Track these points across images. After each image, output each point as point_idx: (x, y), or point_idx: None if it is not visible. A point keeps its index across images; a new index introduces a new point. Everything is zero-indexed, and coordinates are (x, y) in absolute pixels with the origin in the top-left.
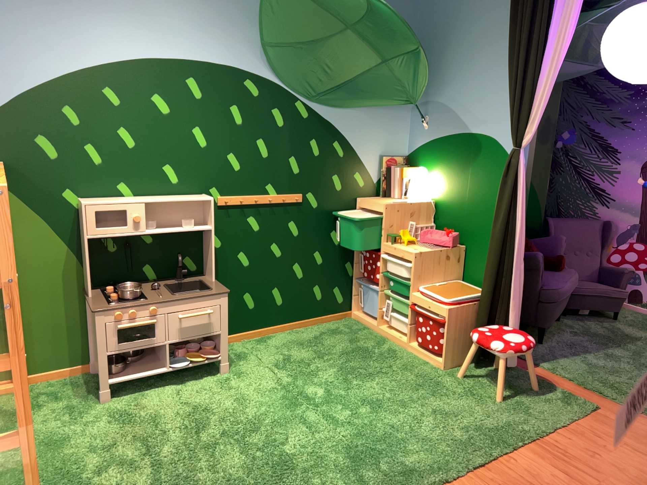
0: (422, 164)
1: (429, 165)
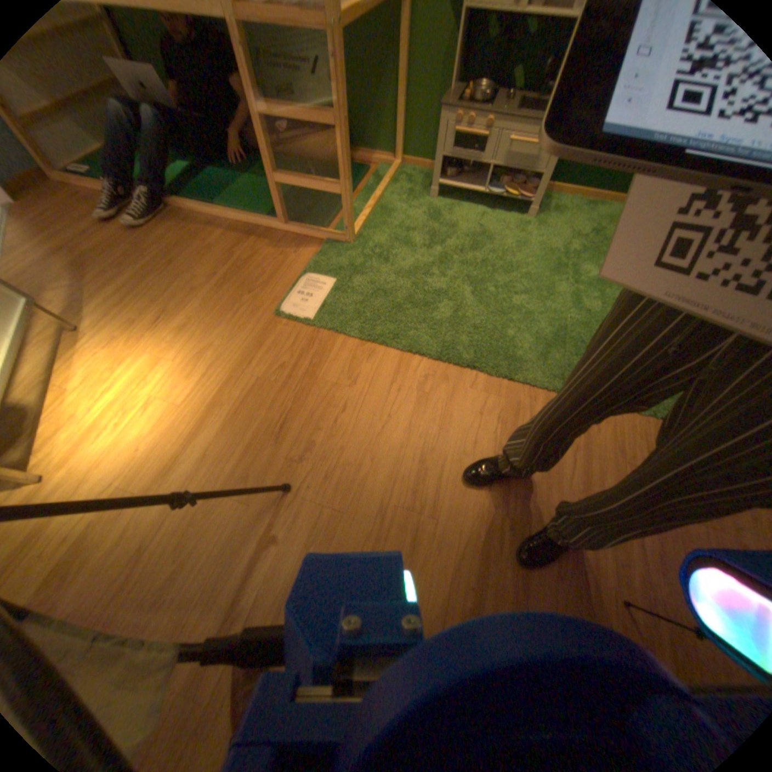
0: None
1: None
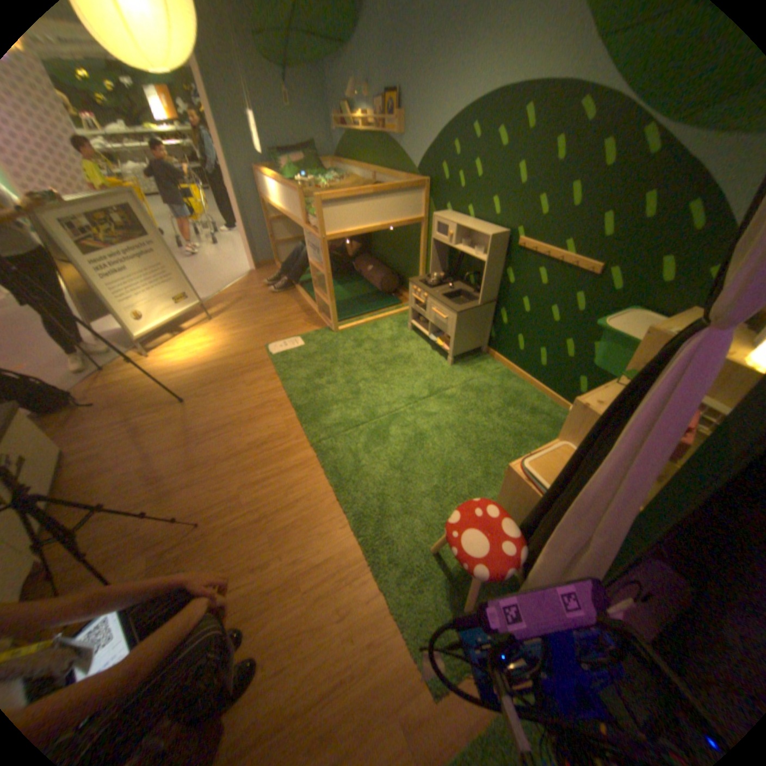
0: None
1: None
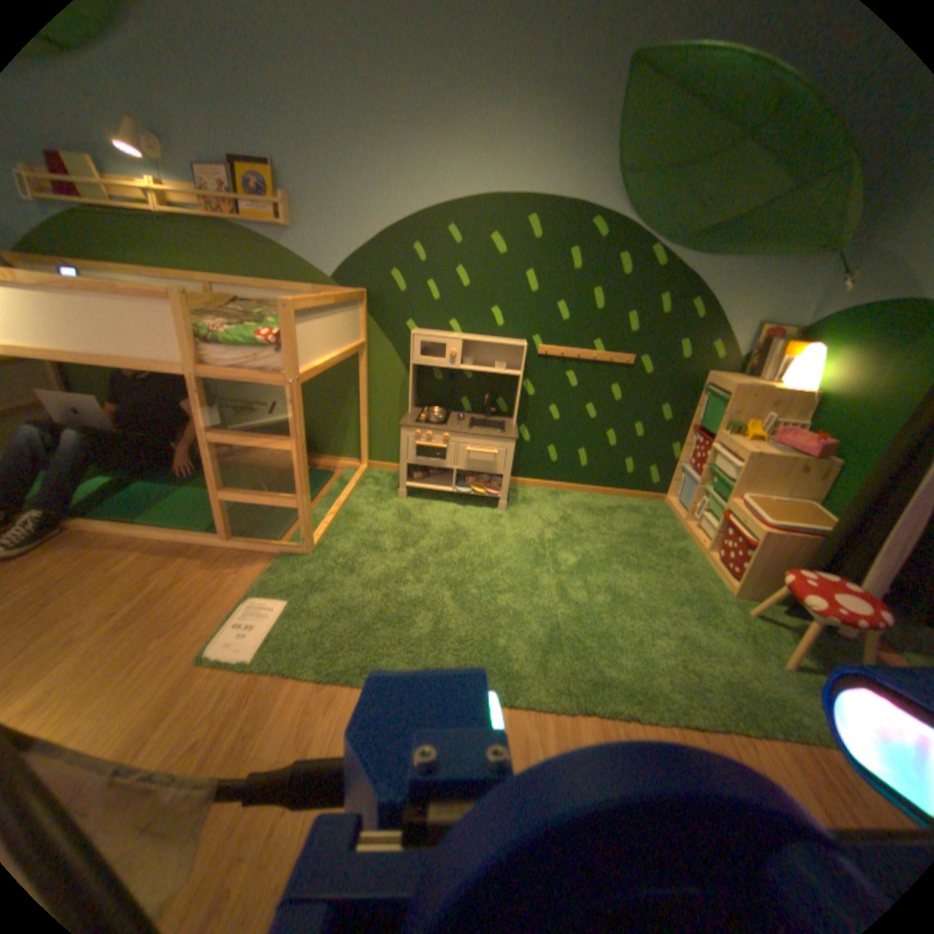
0: (824, 338)
1: (834, 340)
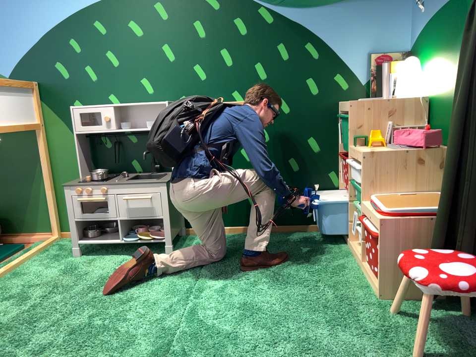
0: (421, 53)
1: (427, 51)
